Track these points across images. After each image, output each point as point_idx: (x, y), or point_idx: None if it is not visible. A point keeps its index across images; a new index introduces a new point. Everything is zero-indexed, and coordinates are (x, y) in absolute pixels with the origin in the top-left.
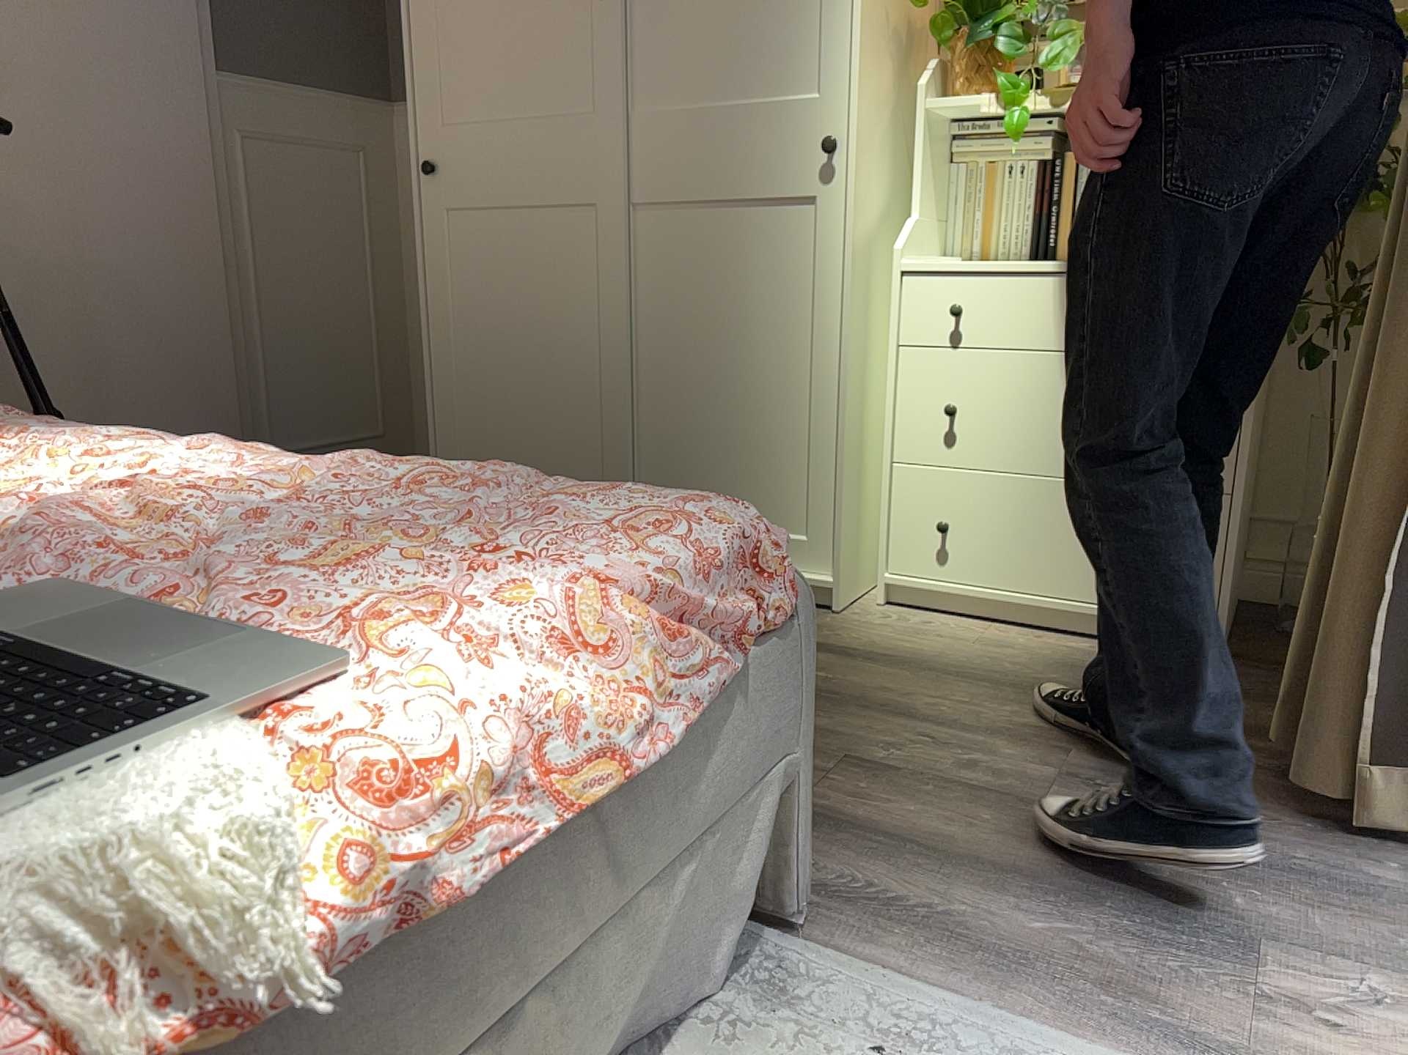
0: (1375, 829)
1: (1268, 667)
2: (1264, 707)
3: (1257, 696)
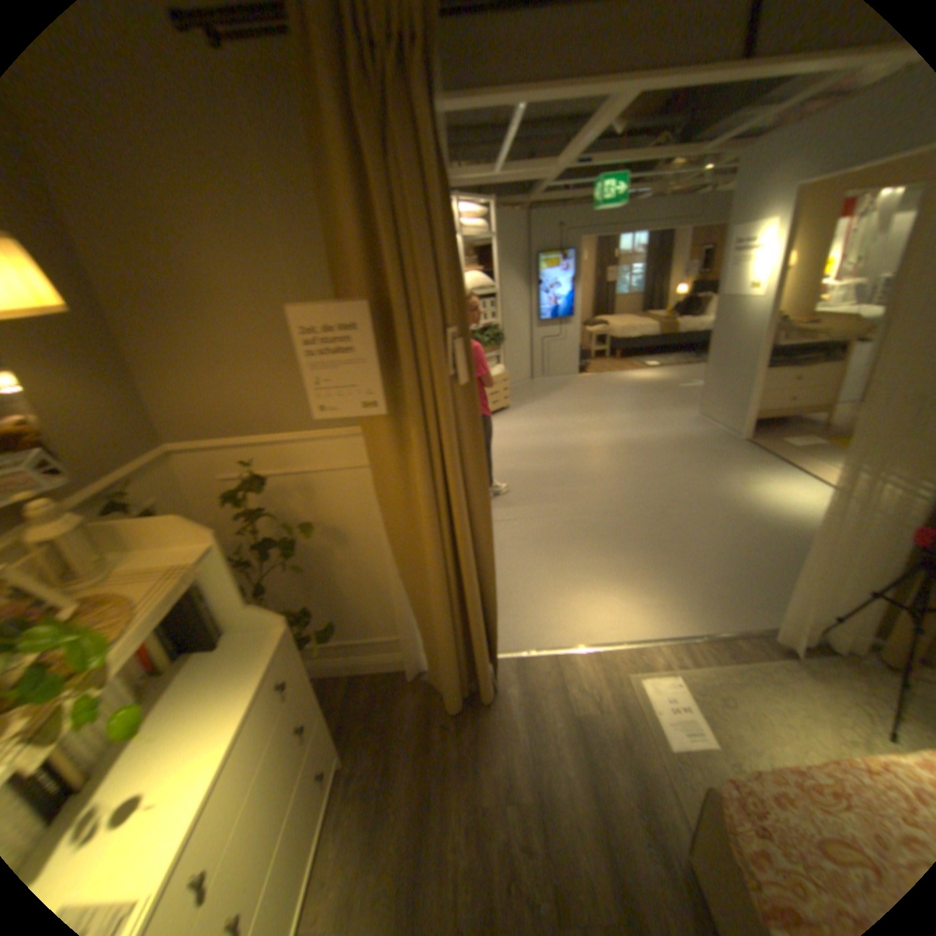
0: (480, 699)
1: (340, 746)
2: (390, 741)
3: (378, 746)
